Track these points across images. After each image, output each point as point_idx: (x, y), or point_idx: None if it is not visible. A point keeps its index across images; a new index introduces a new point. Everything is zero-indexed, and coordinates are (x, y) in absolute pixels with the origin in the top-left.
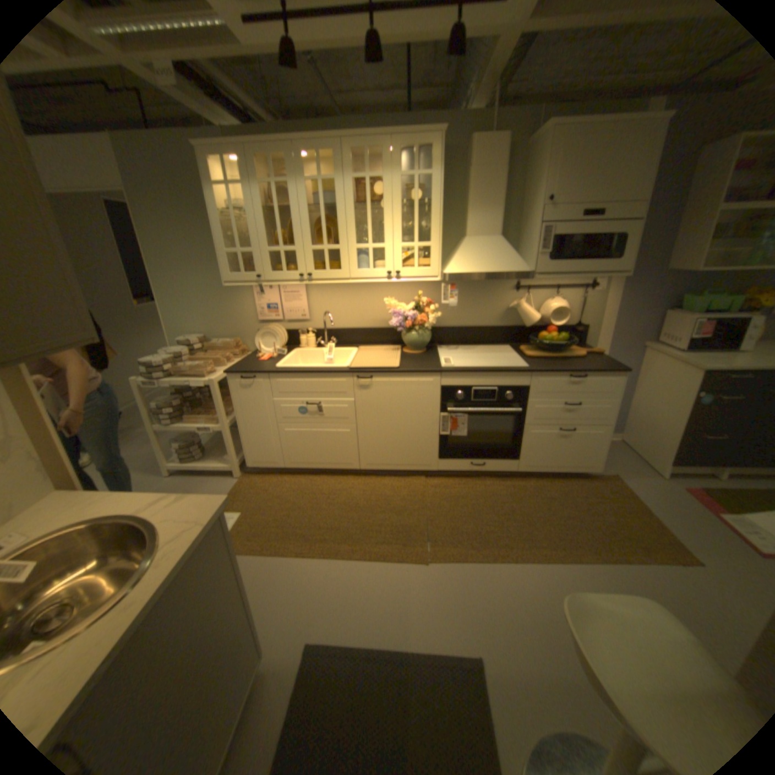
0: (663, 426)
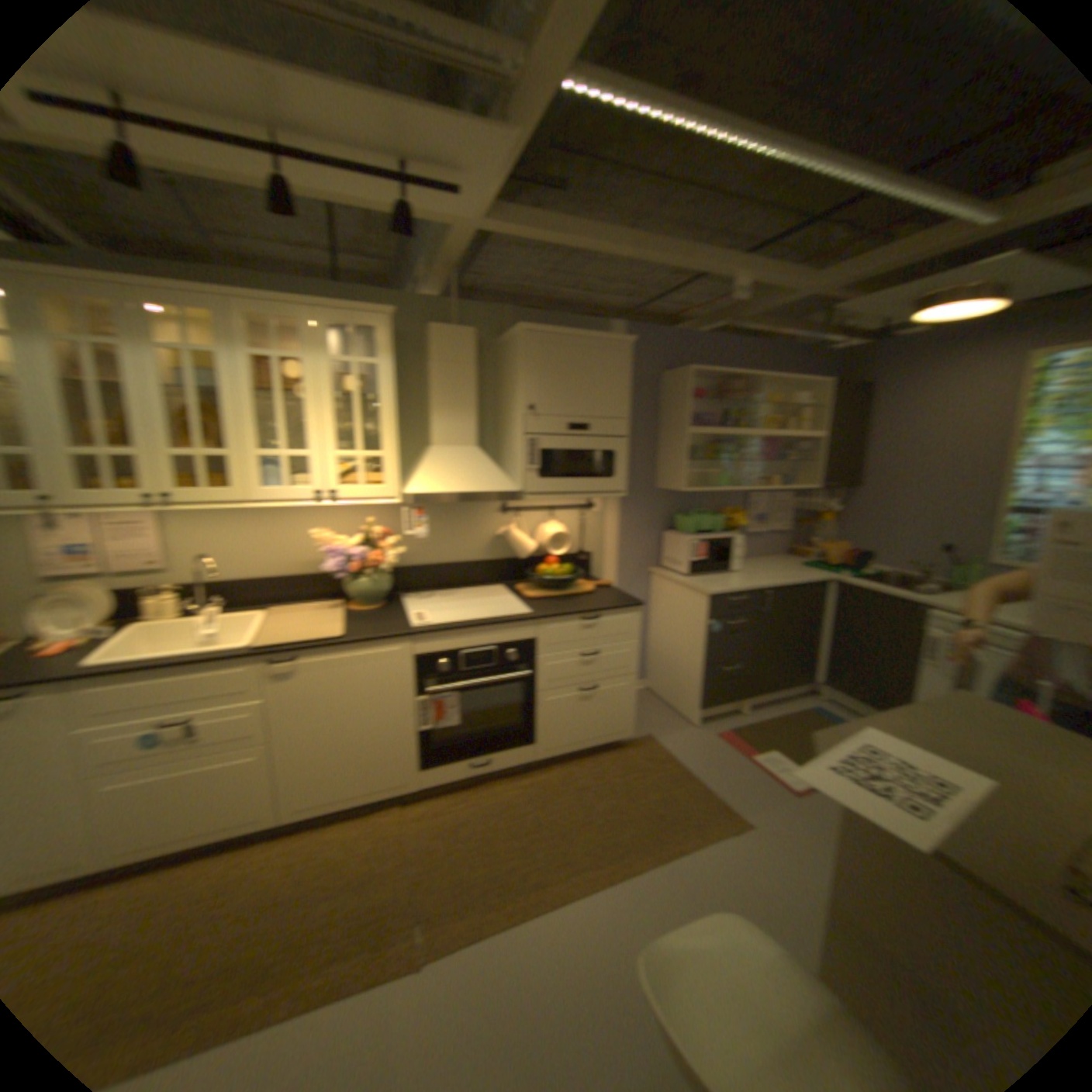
0: (684, 663)
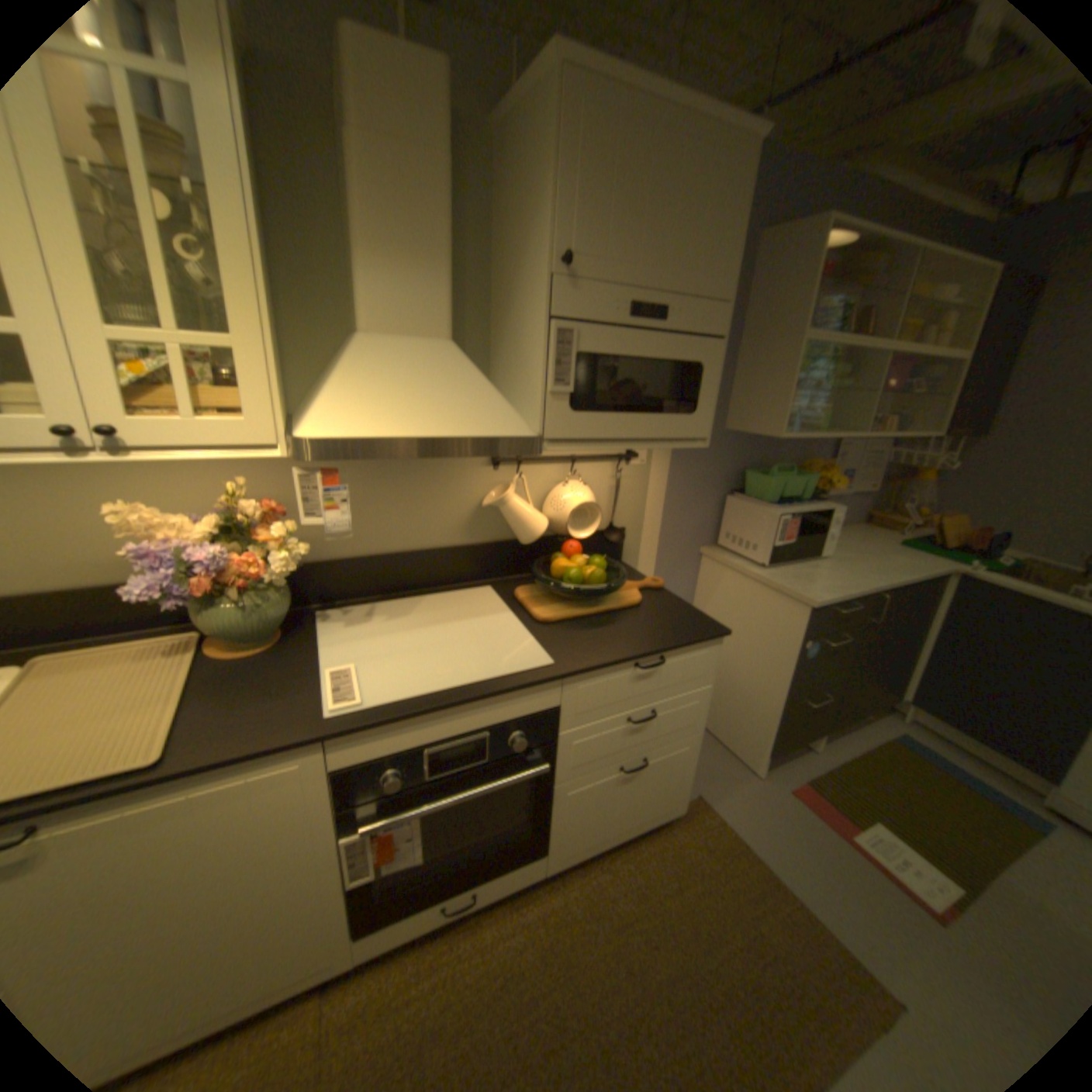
0: (745, 689)
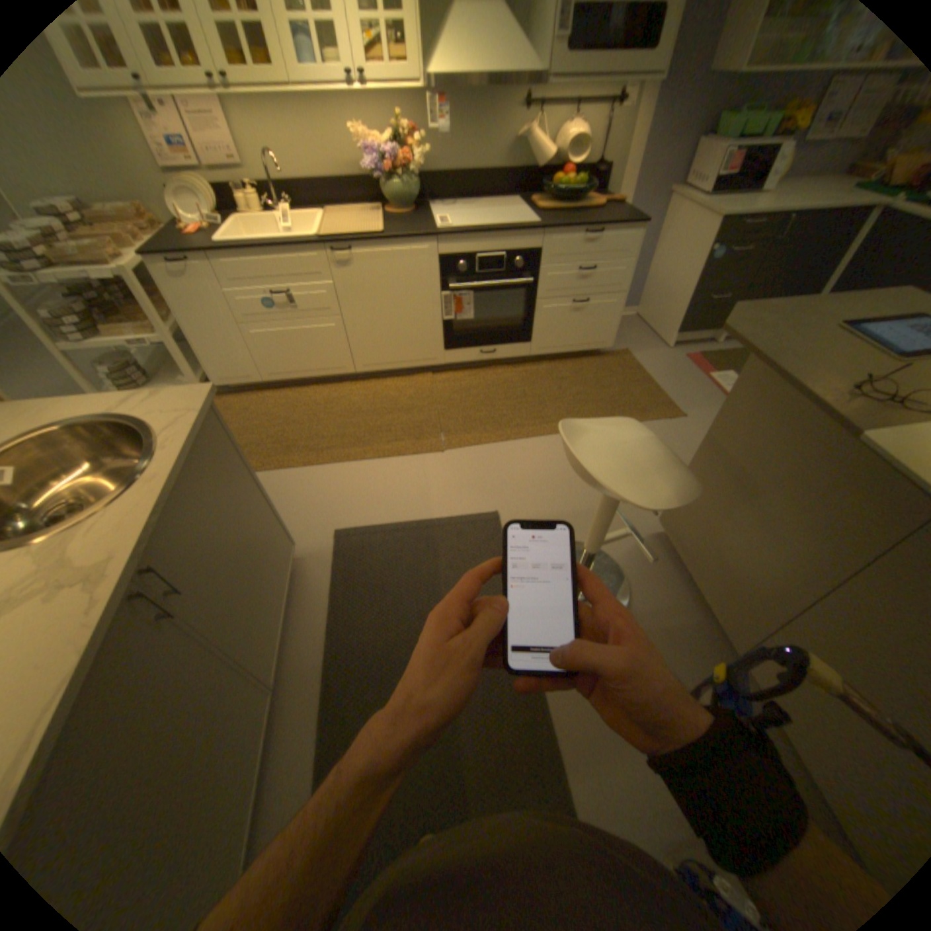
0: (675, 290)
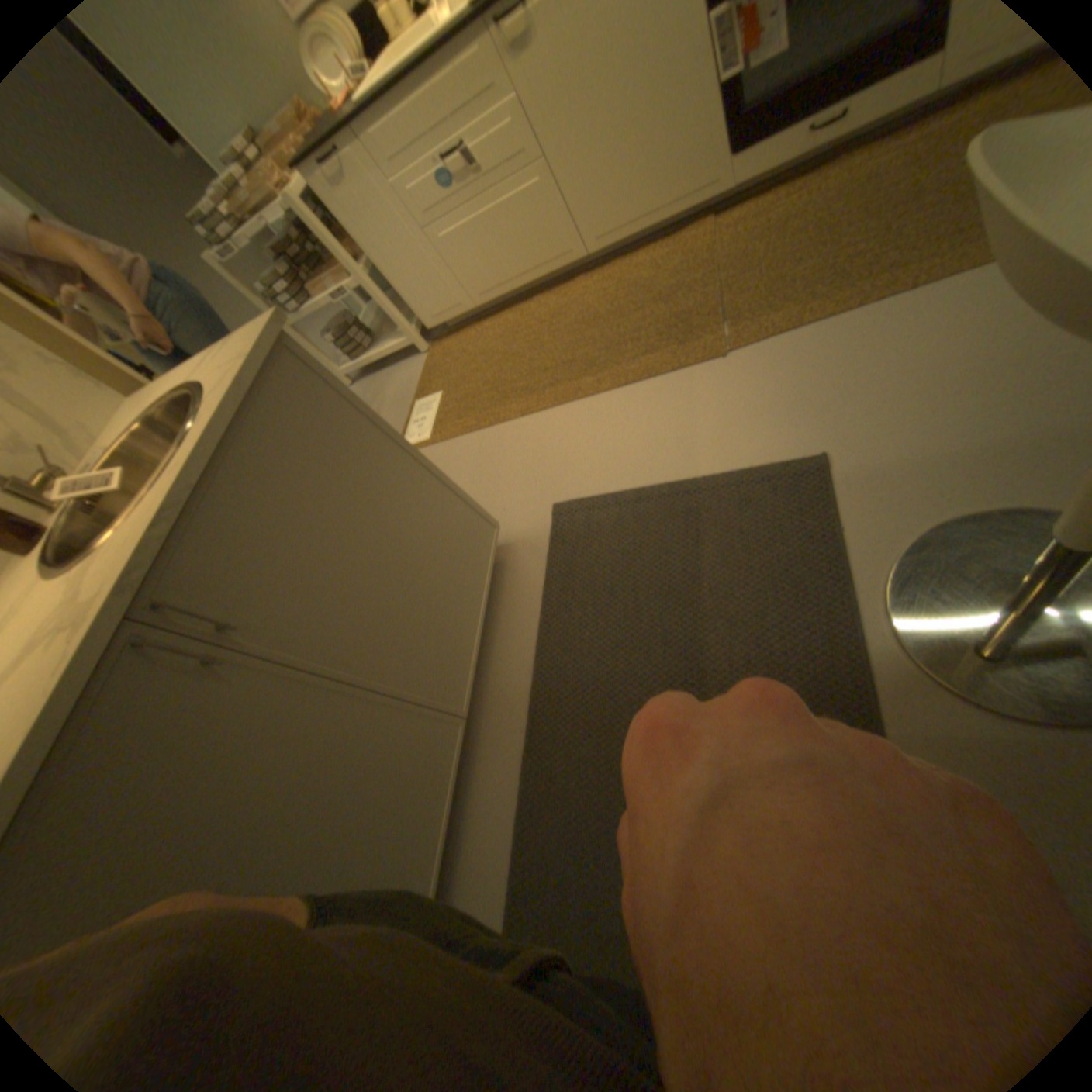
0: None
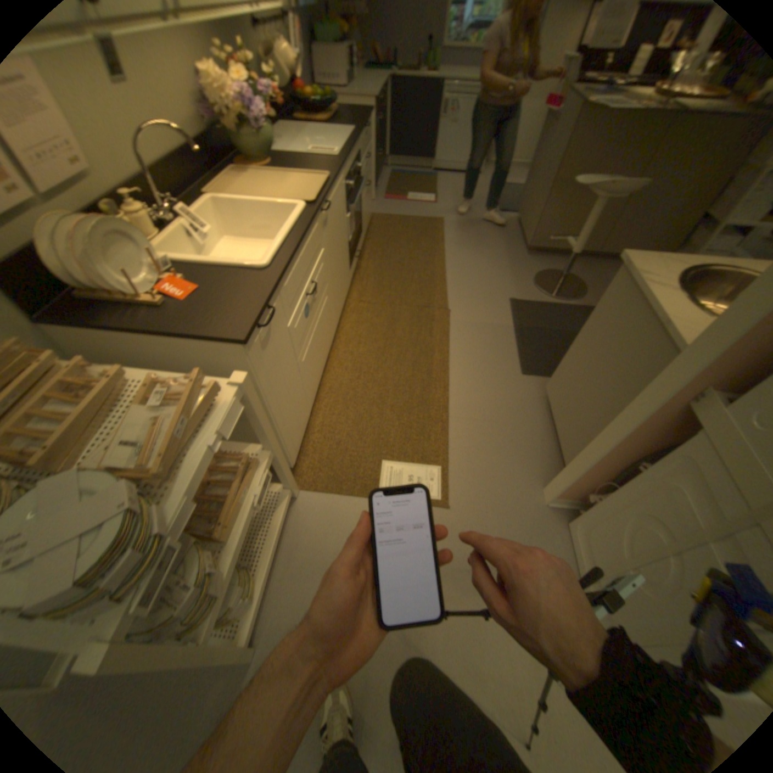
0: None
